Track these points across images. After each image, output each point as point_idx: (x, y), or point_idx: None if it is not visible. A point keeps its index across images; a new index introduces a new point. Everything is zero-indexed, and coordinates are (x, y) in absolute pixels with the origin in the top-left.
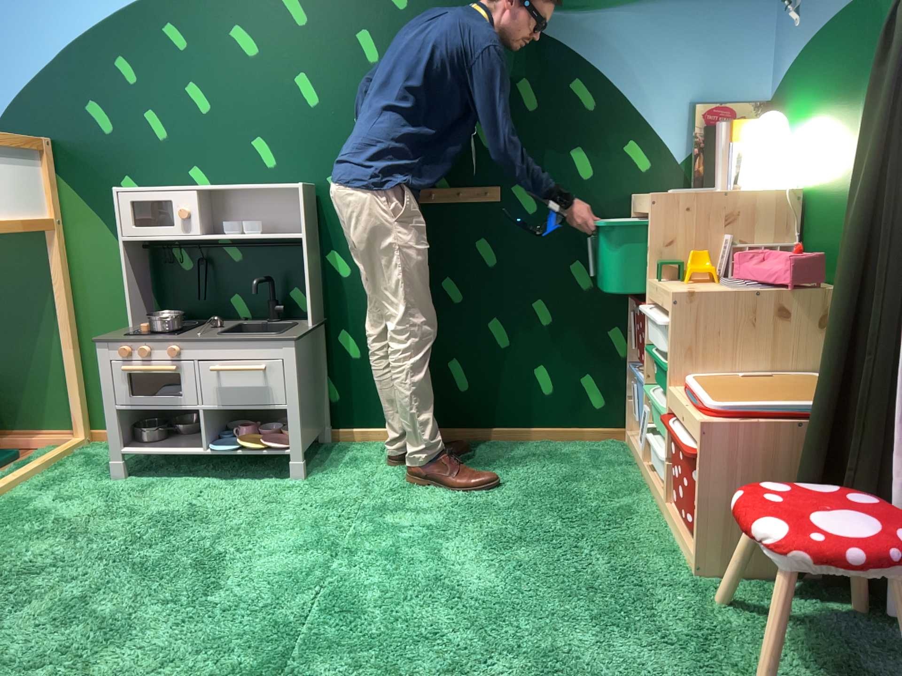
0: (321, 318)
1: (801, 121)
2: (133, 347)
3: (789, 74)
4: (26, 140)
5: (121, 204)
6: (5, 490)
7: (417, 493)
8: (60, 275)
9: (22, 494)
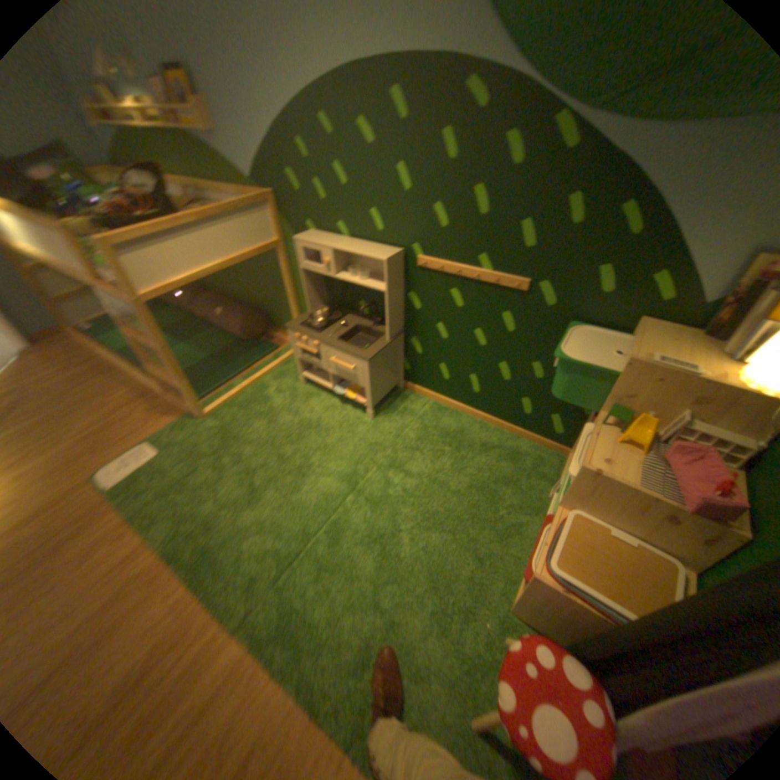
0: (403, 328)
1: None
2: (301, 335)
3: None
4: (261, 192)
5: (299, 248)
6: (262, 376)
7: (417, 455)
8: (285, 271)
9: (267, 380)
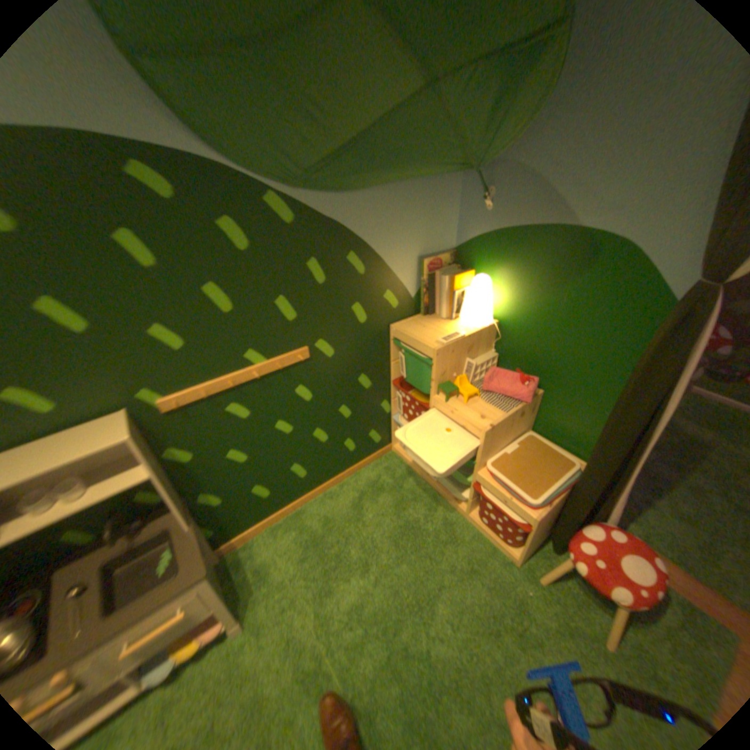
0: (179, 498)
1: (495, 277)
2: None
3: (481, 241)
4: None
5: None
6: None
7: (333, 585)
8: None
9: None
